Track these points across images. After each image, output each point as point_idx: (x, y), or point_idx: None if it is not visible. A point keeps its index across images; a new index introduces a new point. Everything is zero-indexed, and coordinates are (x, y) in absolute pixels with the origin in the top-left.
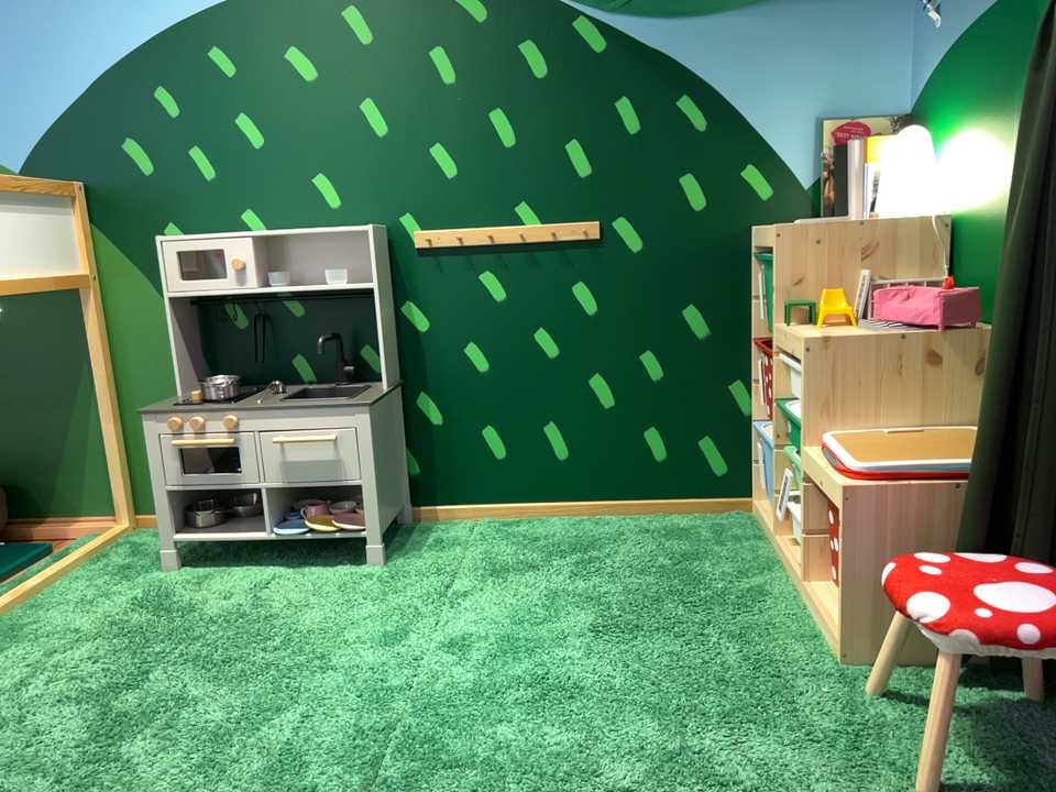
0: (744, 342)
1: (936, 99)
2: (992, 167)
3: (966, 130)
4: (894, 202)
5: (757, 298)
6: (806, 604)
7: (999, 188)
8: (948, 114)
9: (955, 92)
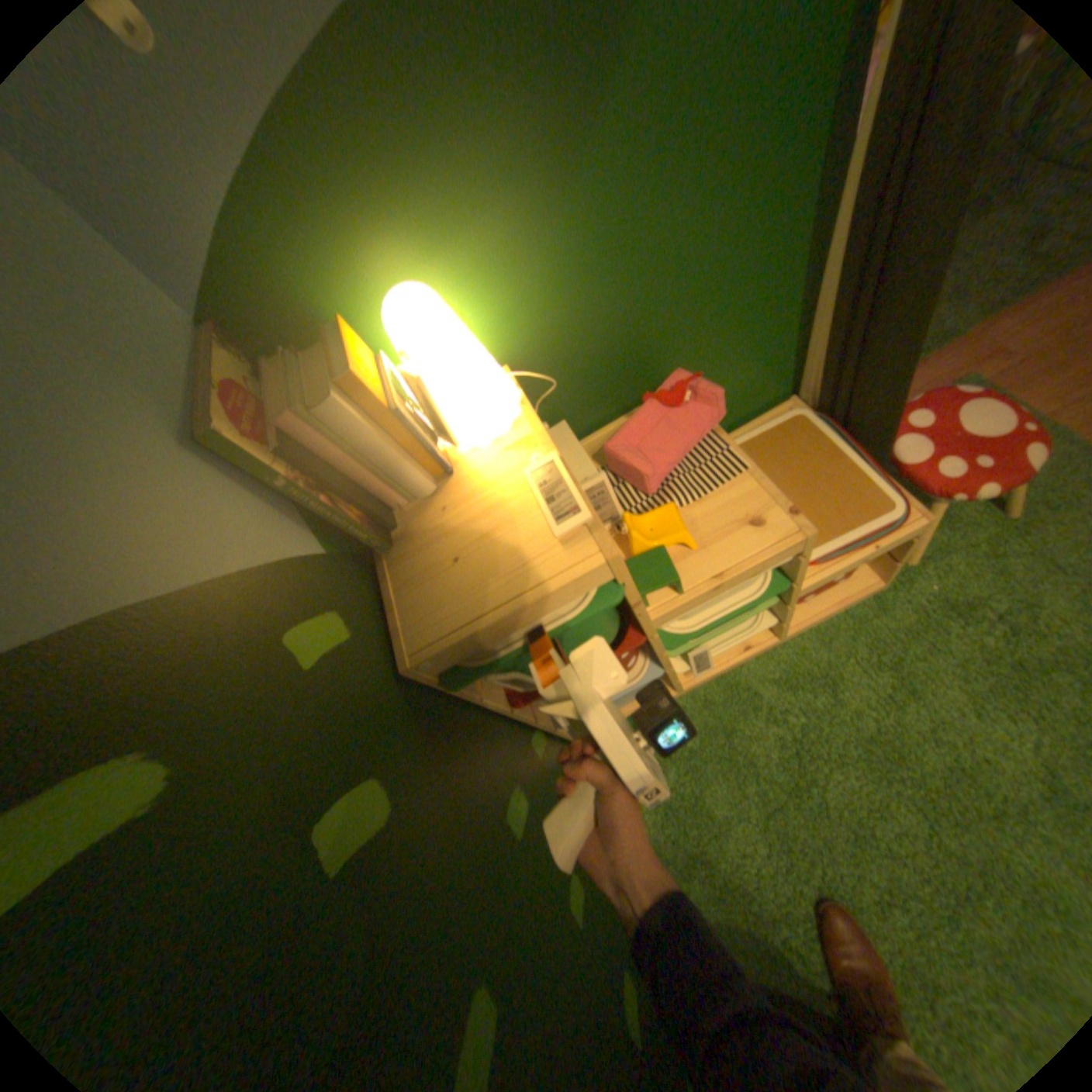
0: (513, 723)
1: (310, 227)
2: (575, 248)
3: (467, 232)
4: (497, 397)
5: (480, 687)
6: (793, 634)
7: (603, 266)
8: (382, 237)
9: (381, 182)
